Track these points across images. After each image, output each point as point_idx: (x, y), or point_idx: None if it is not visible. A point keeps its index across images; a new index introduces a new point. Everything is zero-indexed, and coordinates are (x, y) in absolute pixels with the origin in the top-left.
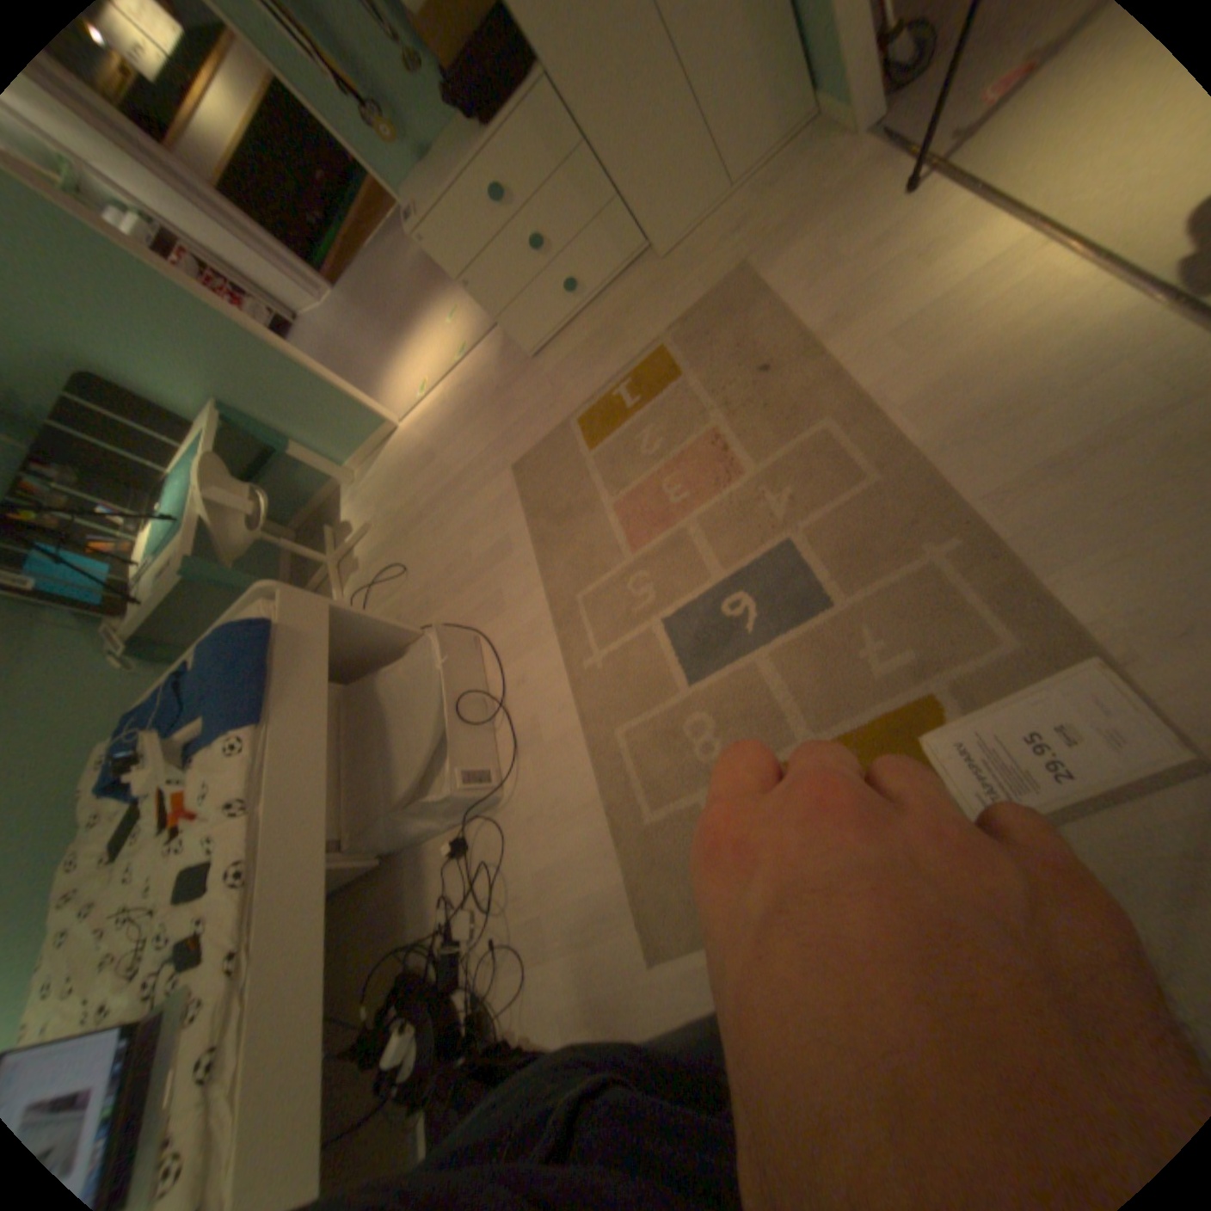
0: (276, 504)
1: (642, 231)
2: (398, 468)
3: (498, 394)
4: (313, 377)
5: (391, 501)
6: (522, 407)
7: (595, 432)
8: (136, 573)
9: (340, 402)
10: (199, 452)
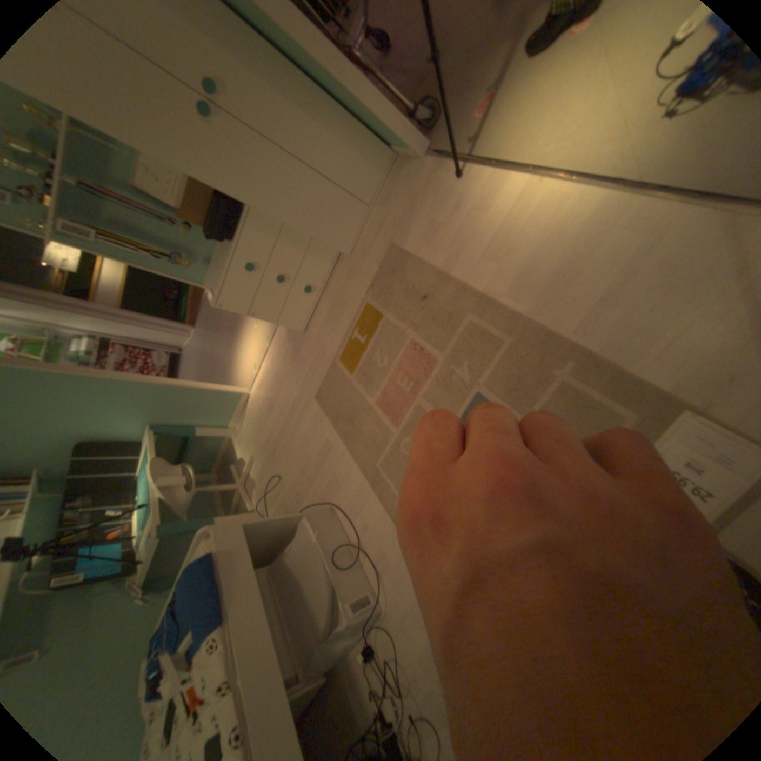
0: (201, 461)
1: (333, 246)
2: (257, 417)
3: (294, 357)
4: (195, 389)
5: (260, 437)
6: (308, 360)
7: (351, 363)
8: (136, 542)
9: (214, 394)
10: (148, 460)
